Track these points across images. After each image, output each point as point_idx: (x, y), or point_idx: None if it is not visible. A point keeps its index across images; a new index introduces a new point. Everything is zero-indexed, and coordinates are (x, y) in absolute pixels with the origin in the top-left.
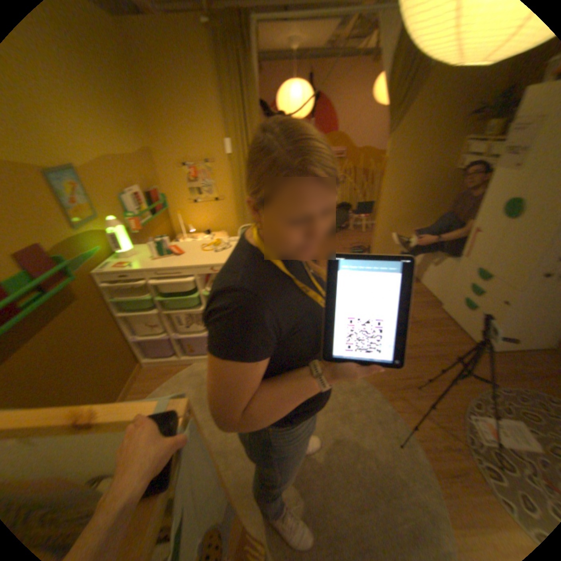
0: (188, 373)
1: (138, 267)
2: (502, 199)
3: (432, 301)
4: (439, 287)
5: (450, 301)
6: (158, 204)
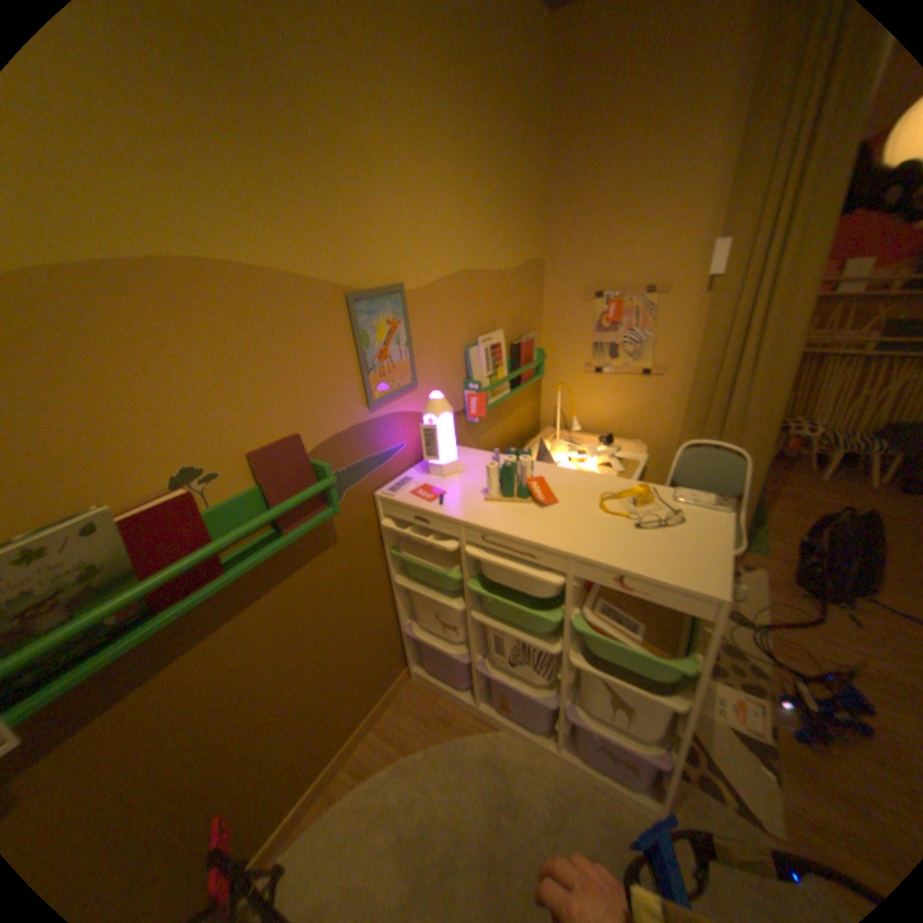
0: (484, 751)
1: (453, 510)
2: None
3: None
4: None
5: None
6: (527, 368)
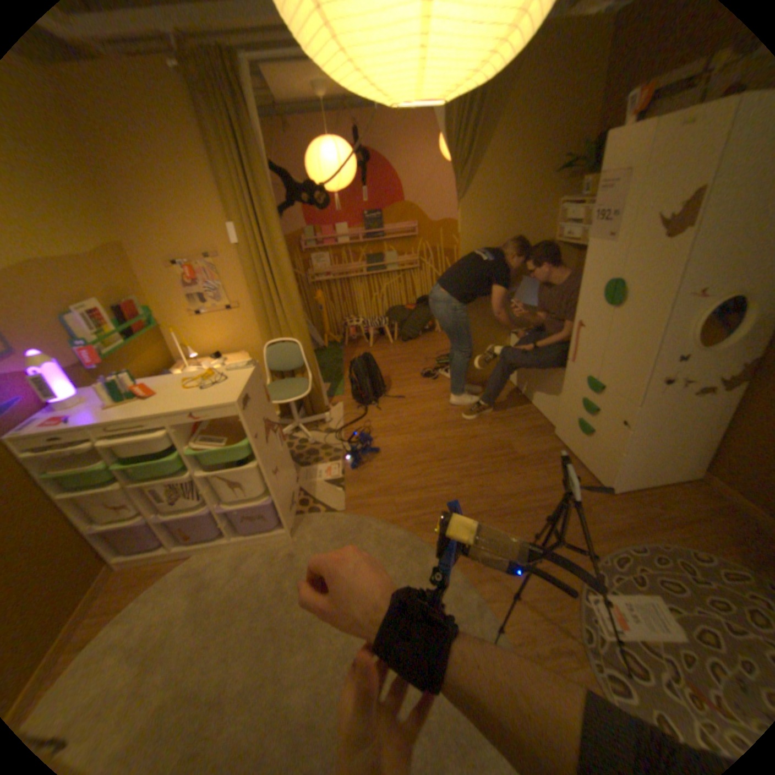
0: (180, 573)
1: (74, 424)
2: (600, 281)
3: (541, 425)
4: (548, 404)
5: (561, 424)
6: (131, 323)
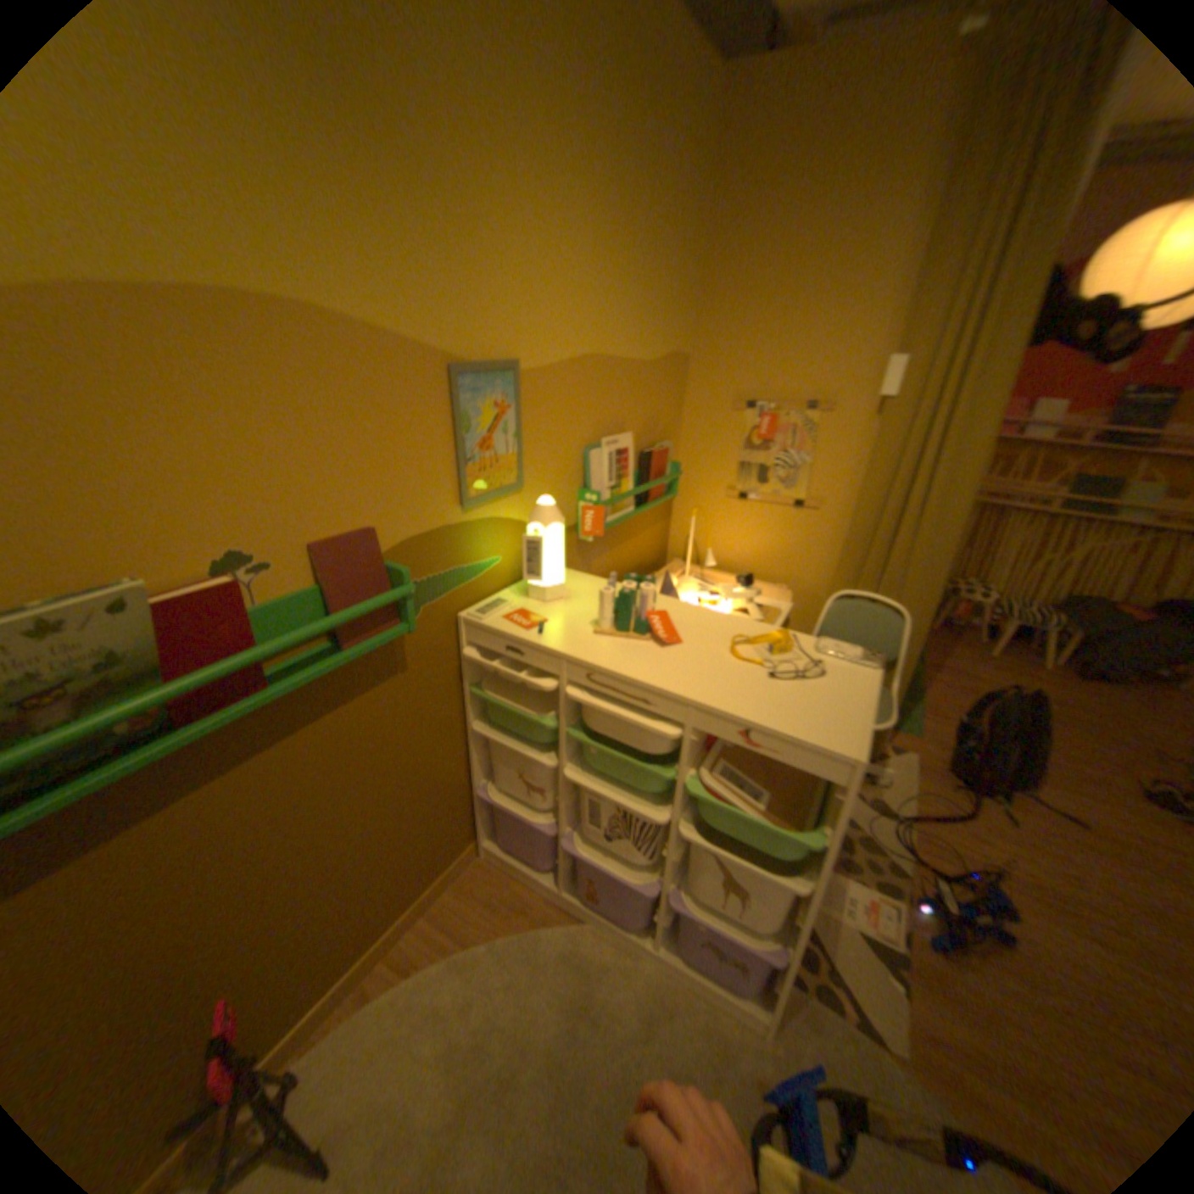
0: (564, 946)
1: (555, 641)
2: None
3: None
4: None
5: None
6: (658, 484)
